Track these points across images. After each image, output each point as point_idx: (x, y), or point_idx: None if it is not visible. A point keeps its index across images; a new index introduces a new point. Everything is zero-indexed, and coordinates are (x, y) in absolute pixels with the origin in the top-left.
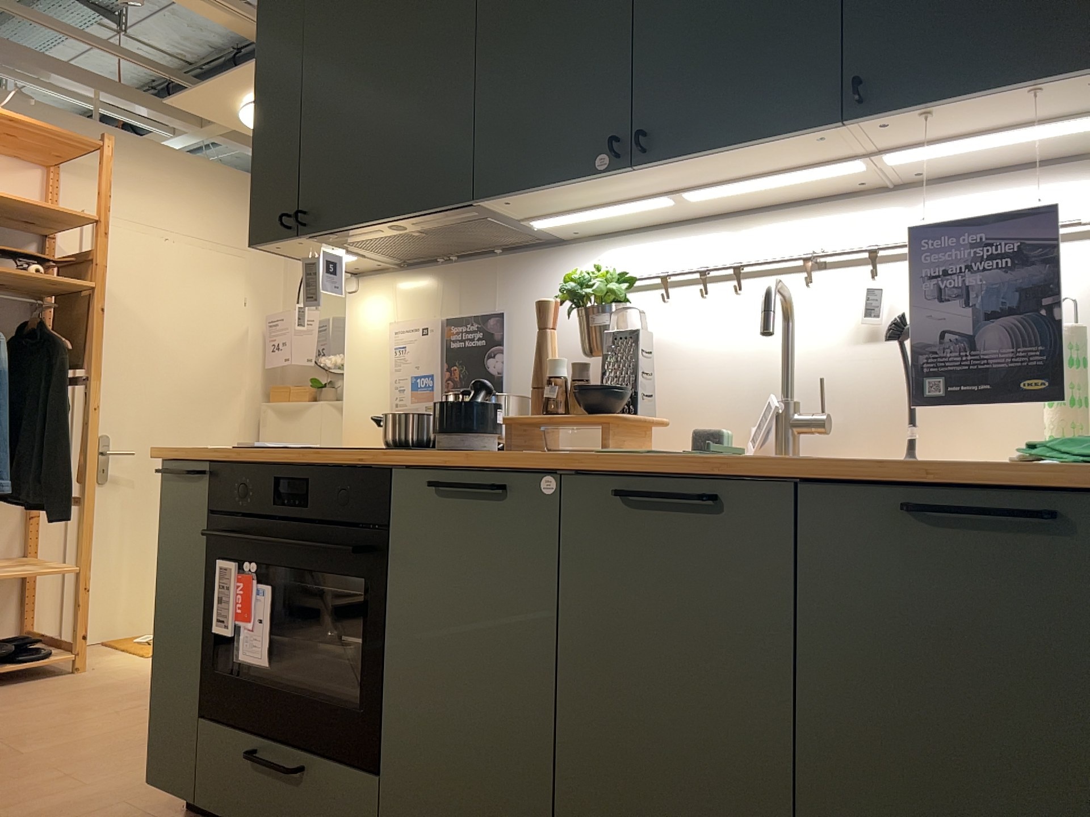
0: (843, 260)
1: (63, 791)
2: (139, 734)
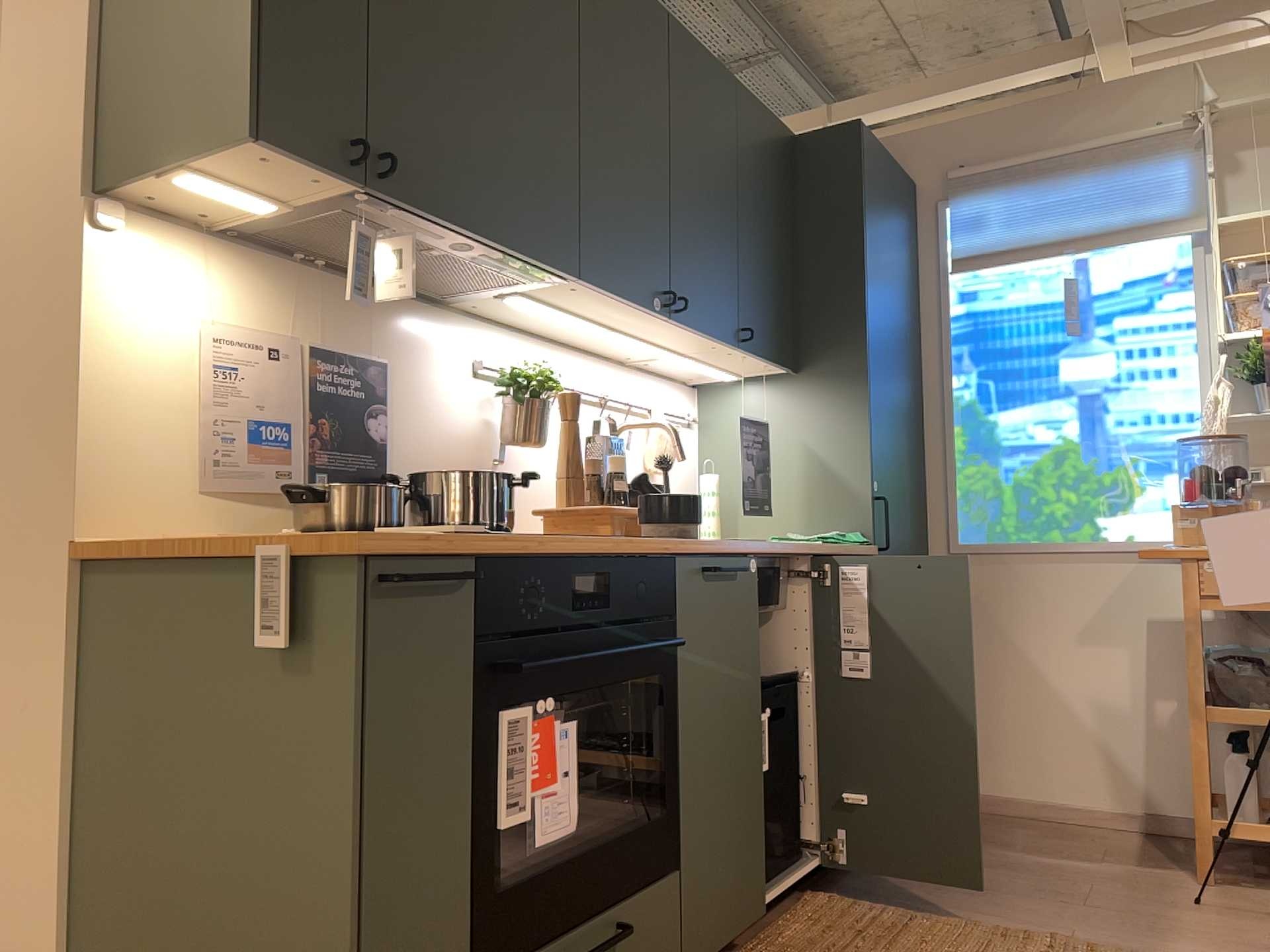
0: (613, 402)
1: None
2: None
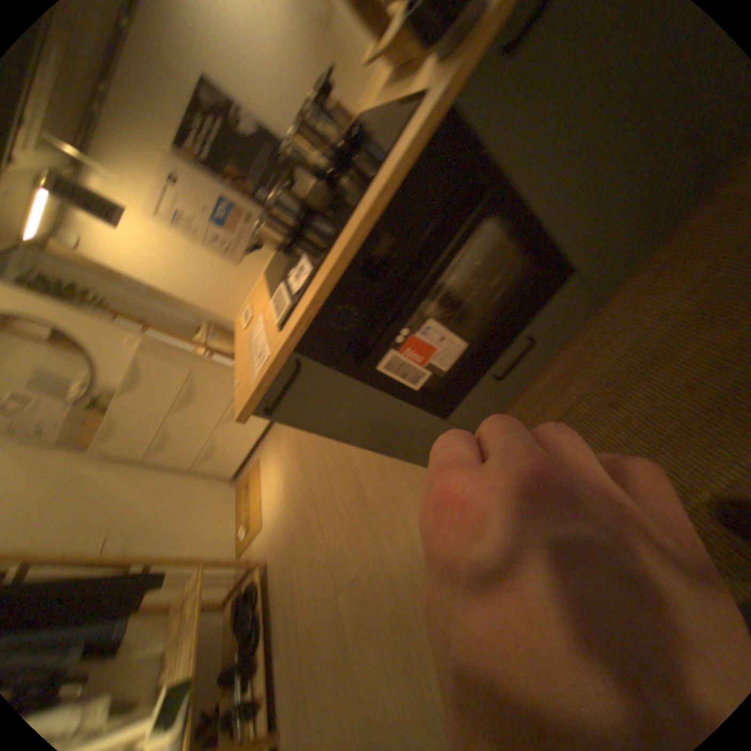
0: None
1: (407, 534)
2: (349, 505)
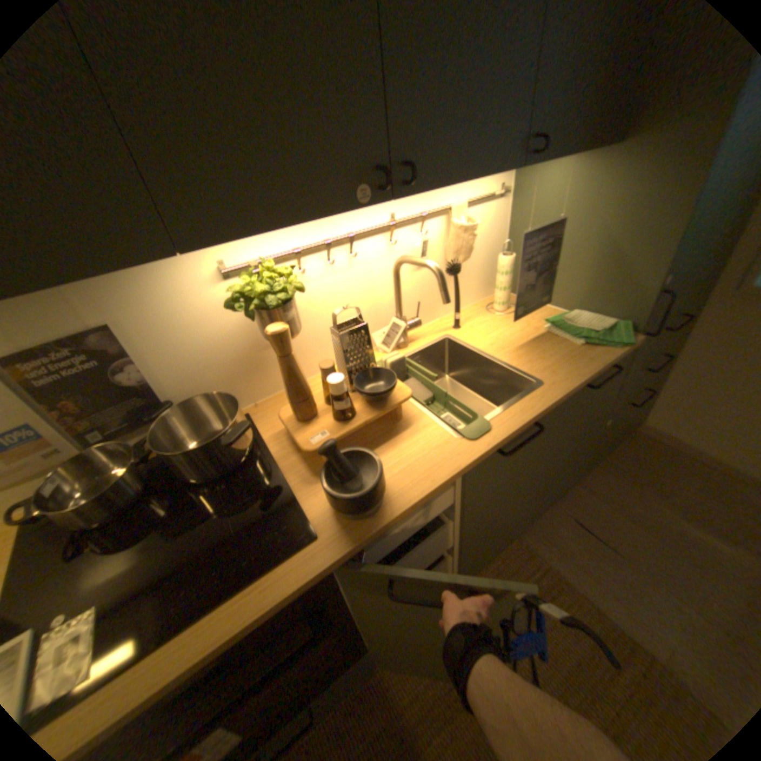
0: (405, 221)
1: None
2: None
